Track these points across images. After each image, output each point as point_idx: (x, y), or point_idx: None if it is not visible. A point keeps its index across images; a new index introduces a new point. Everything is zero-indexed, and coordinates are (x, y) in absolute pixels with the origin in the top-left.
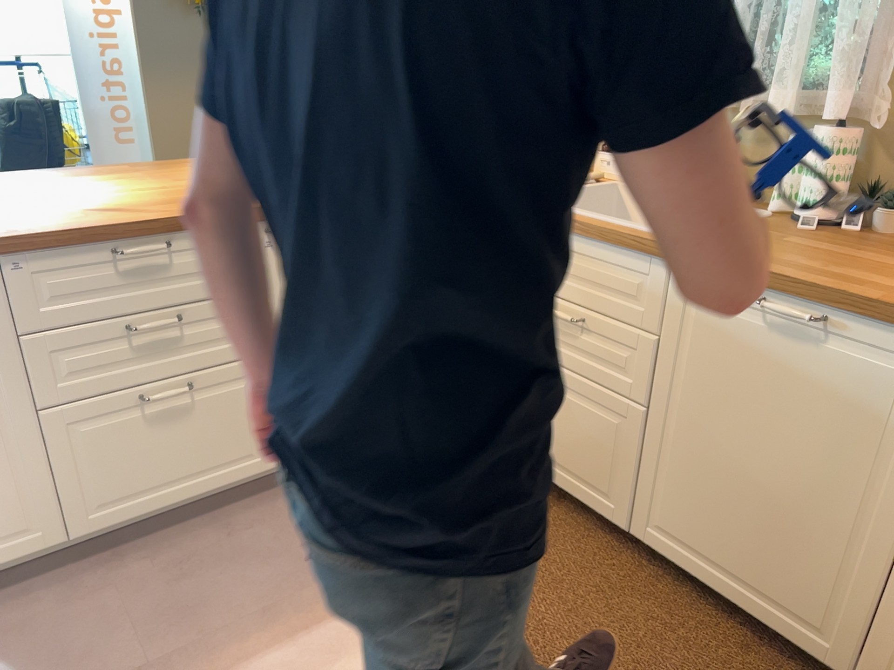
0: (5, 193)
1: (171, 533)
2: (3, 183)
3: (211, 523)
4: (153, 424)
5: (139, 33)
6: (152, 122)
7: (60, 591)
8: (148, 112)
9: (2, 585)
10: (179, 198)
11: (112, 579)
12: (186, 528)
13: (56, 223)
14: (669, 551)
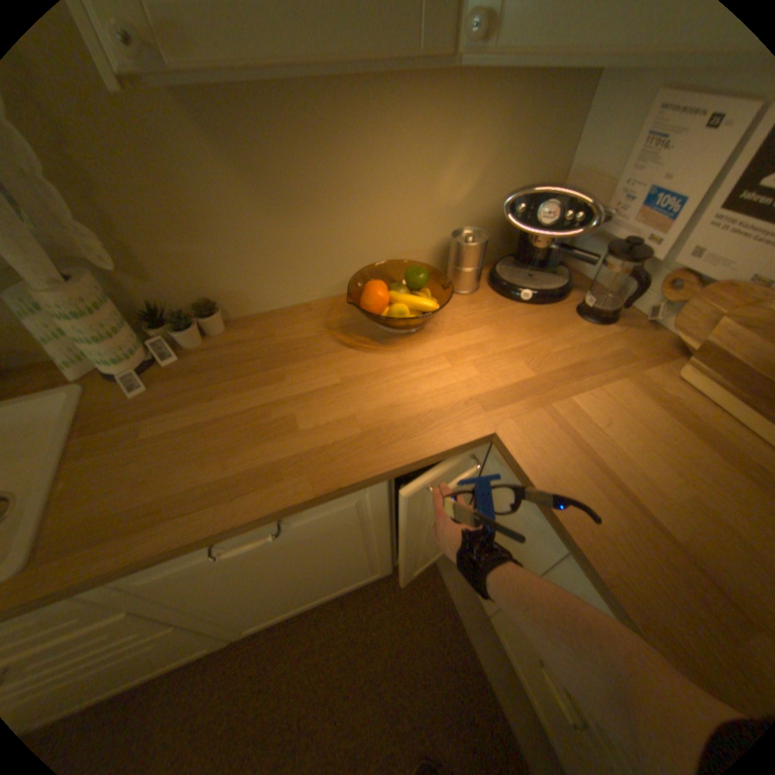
0: None
1: None
2: None
3: None
4: None
5: None
6: None
7: None
8: None
9: None
10: None
11: None
12: None
13: None
14: (266, 626)
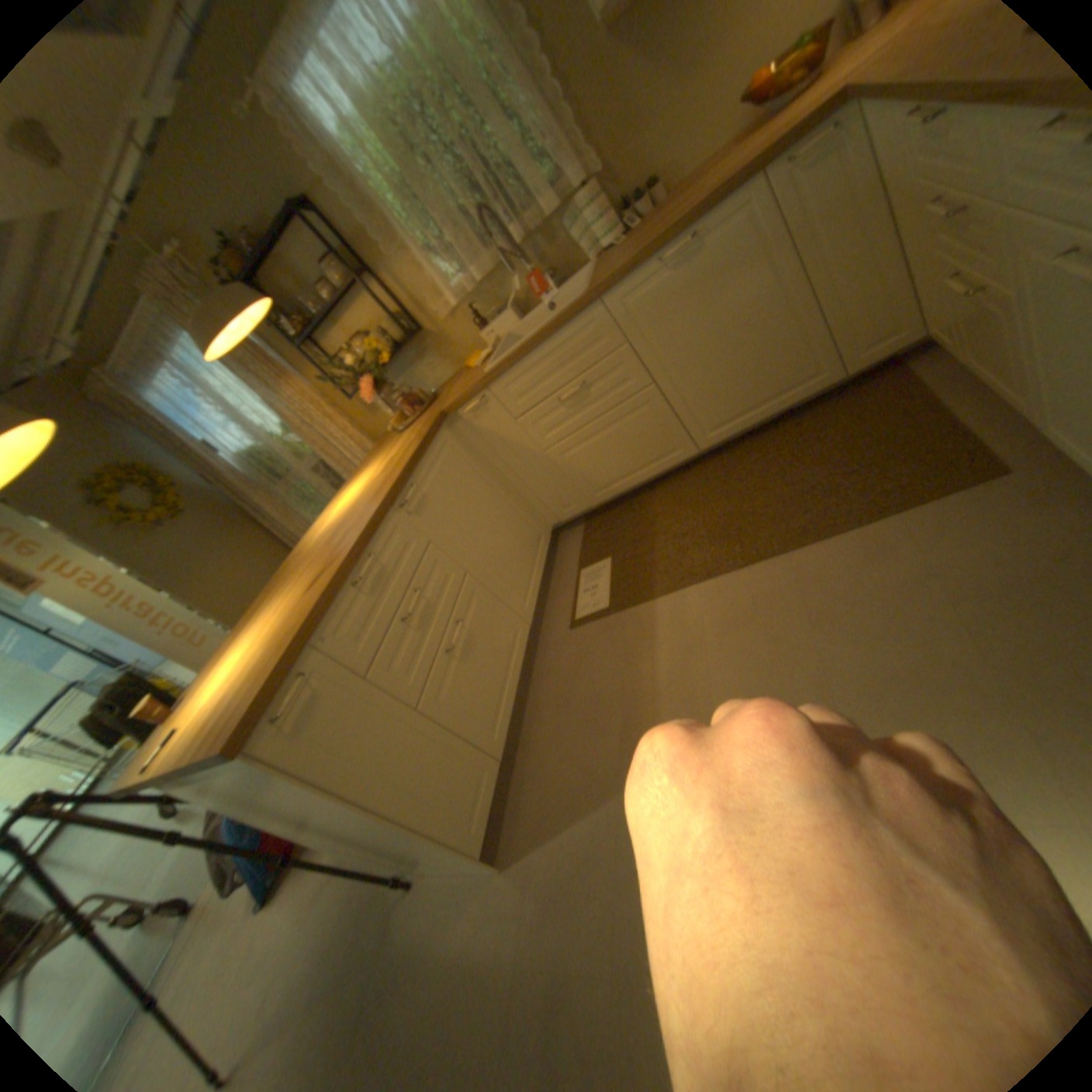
0: (231, 659)
1: (531, 708)
2: (215, 666)
3: (541, 682)
4: (466, 660)
5: (135, 573)
6: (204, 613)
7: (529, 786)
8: (194, 611)
9: (499, 826)
10: (334, 546)
11: (543, 750)
12: (534, 699)
13: (306, 605)
14: (727, 432)
